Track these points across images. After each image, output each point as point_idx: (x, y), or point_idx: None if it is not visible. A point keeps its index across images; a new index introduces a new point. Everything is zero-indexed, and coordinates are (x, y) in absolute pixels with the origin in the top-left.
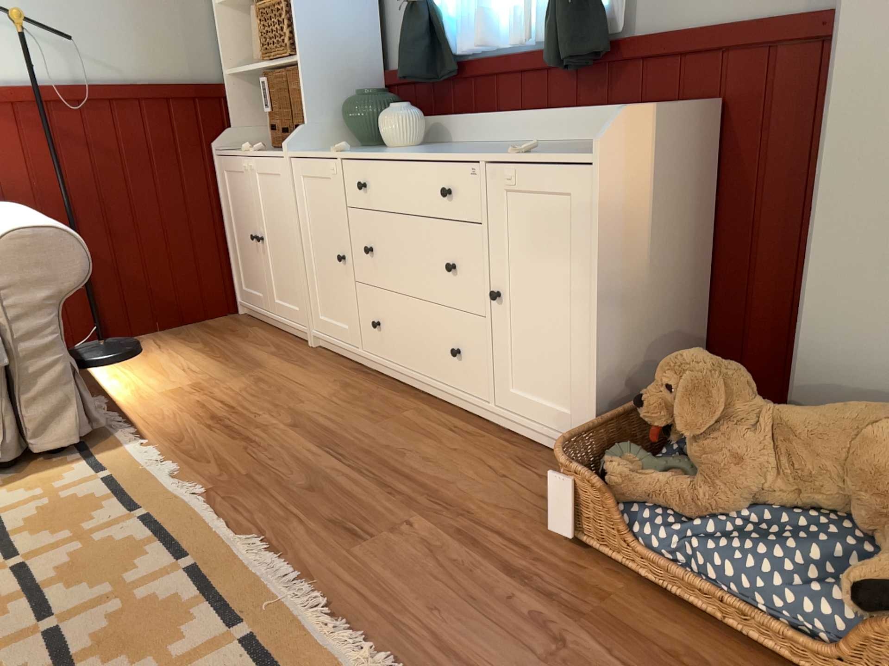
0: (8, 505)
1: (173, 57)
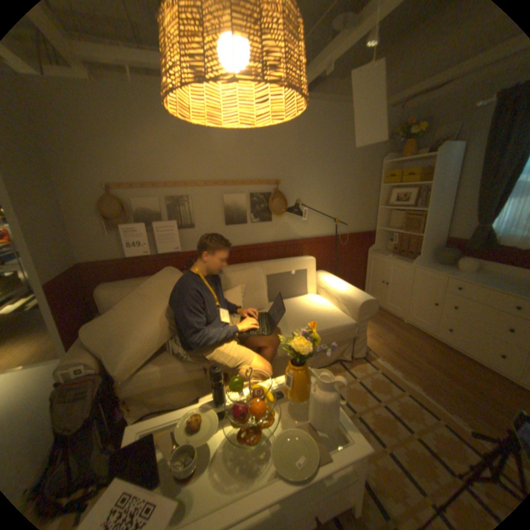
0: (359, 378)
1: (363, 223)
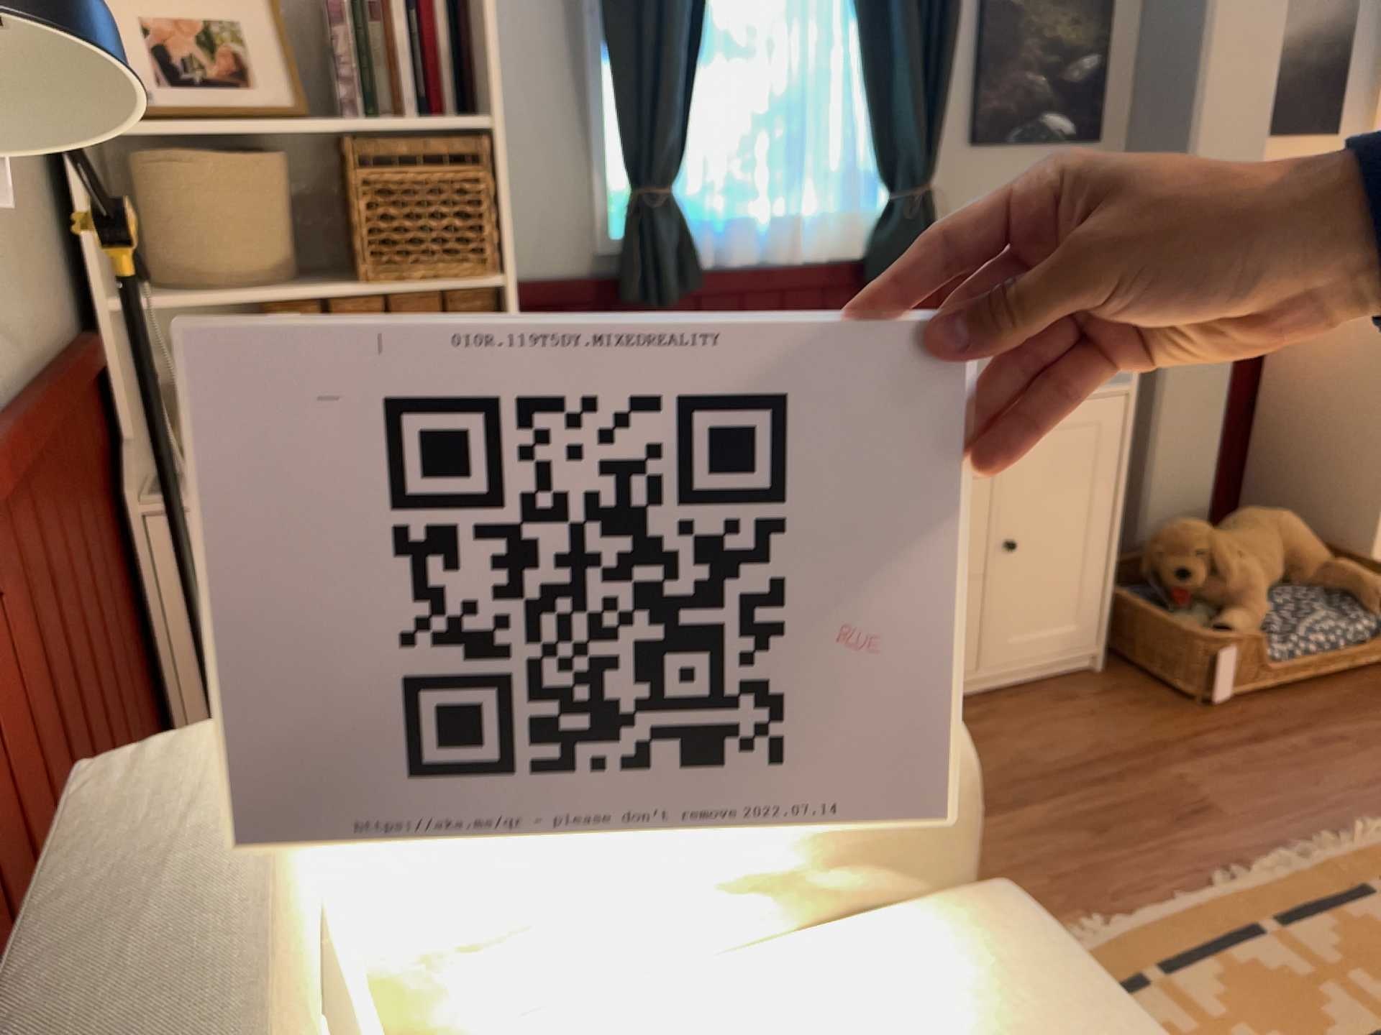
0: None
1: (33, 270)
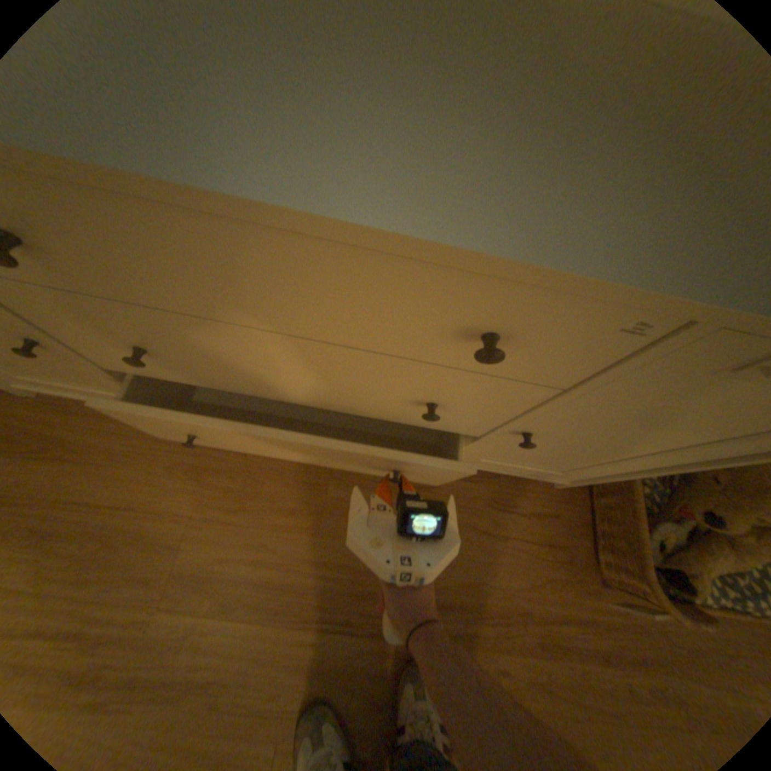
0: None
1: None
